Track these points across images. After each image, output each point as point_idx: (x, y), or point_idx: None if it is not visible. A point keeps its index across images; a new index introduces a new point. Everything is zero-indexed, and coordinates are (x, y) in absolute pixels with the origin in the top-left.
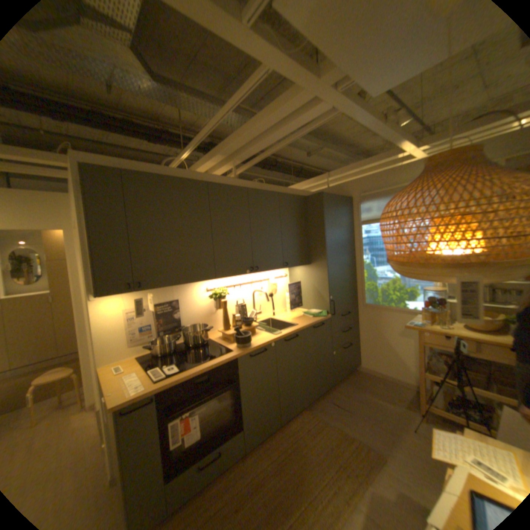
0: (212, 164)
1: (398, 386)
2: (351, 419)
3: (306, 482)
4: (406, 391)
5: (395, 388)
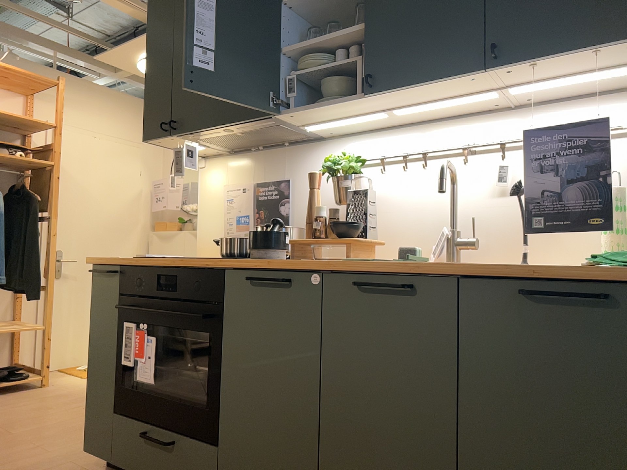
0: None
1: None
2: None
3: None
4: None
5: None
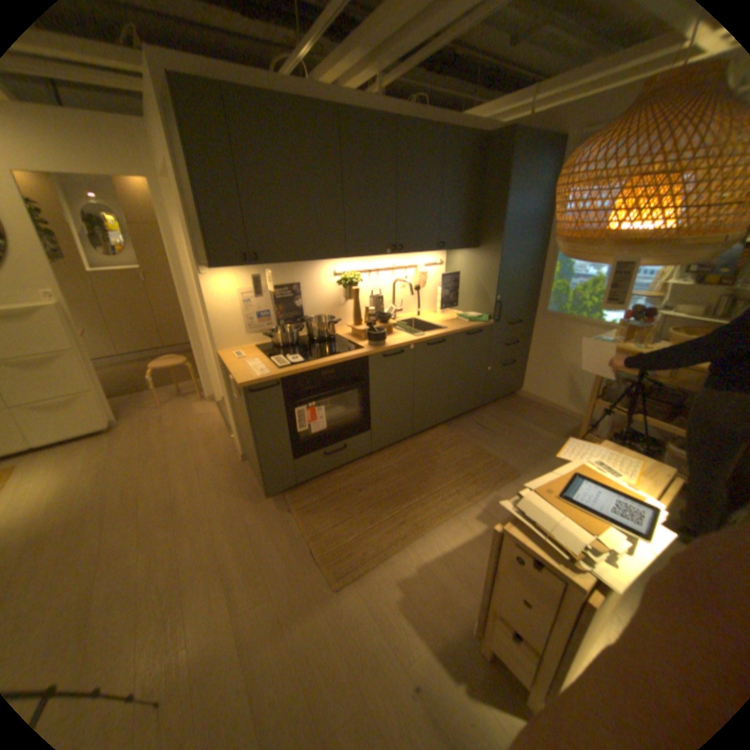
0: (346, 66)
1: (562, 414)
2: (493, 439)
3: (431, 481)
4: (571, 420)
5: (558, 416)
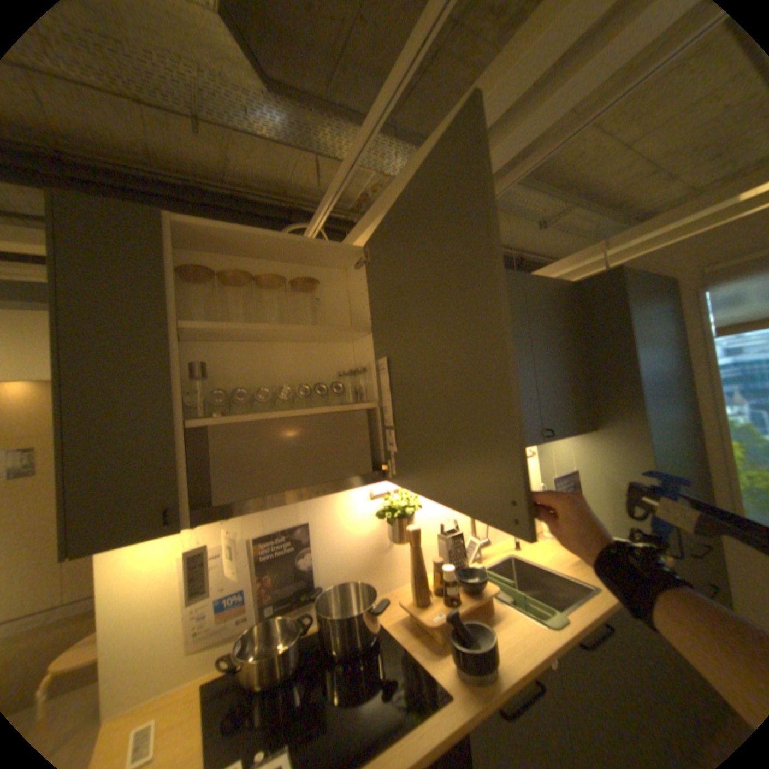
0: None
1: None
2: None
3: None
4: None
5: None
